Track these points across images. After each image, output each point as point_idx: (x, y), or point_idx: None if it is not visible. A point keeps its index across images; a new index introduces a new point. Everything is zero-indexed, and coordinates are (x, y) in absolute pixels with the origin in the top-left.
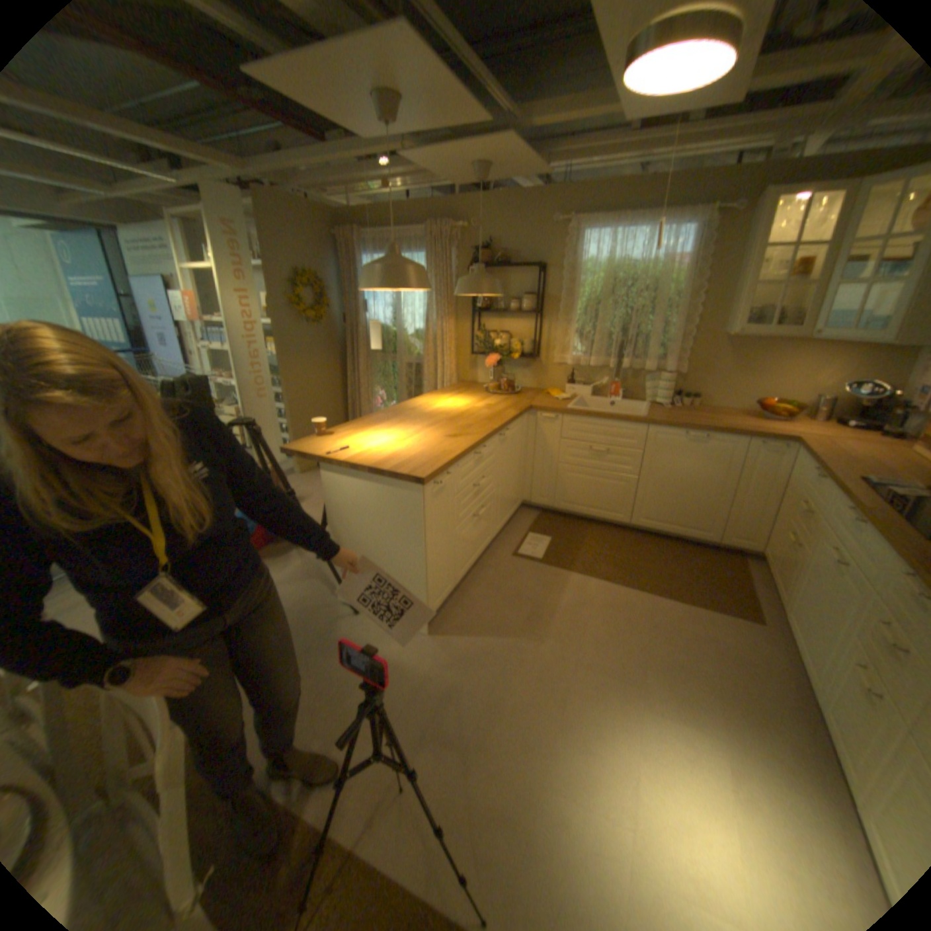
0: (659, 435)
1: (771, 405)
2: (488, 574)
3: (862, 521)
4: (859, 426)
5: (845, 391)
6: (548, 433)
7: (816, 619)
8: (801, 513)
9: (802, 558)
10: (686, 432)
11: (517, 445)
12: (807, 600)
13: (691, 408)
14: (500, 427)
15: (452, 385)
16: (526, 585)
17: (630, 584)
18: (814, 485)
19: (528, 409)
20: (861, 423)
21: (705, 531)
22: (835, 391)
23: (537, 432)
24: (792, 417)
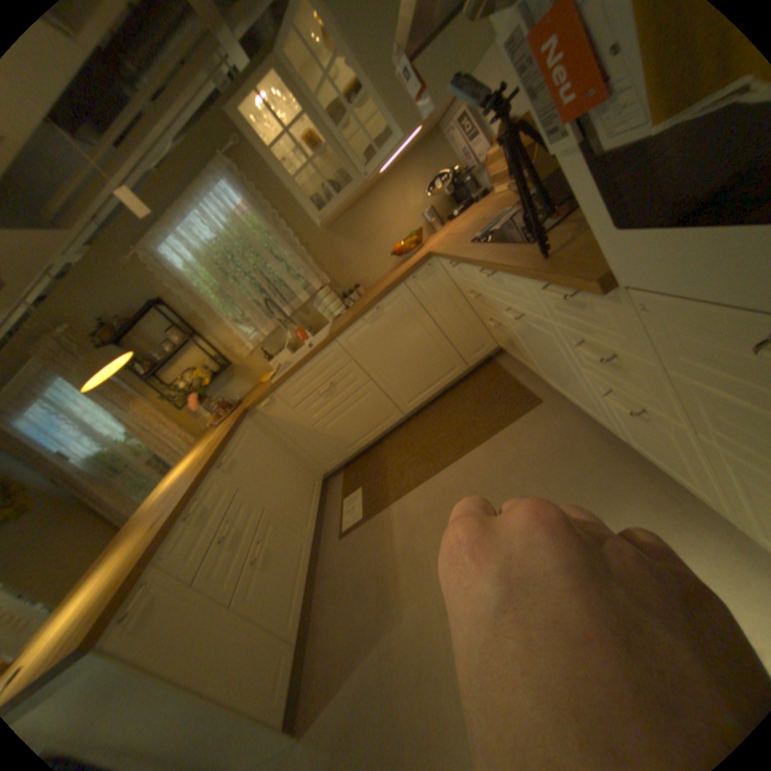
0: (351, 338)
1: (400, 247)
2: (330, 582)
3: (494, 270)
4: (461, 210)
5: (434, 197)
6: (283, 413)
7: (556, 370)
8: (480, 300)
9: (510, 331)
10: (364, 318)
11: (264, 447)
12: (540, 359)
13: (362, 297)
14: (212, 459)
15: (193, 443)
16: (363, 559)
17: (437, 467)
18: (463, 274)
19: (245, 412)
20: (460, 206)
21: (452, 369)
22: (429, 202)
23: (274, 420)
24: (421, 242)
